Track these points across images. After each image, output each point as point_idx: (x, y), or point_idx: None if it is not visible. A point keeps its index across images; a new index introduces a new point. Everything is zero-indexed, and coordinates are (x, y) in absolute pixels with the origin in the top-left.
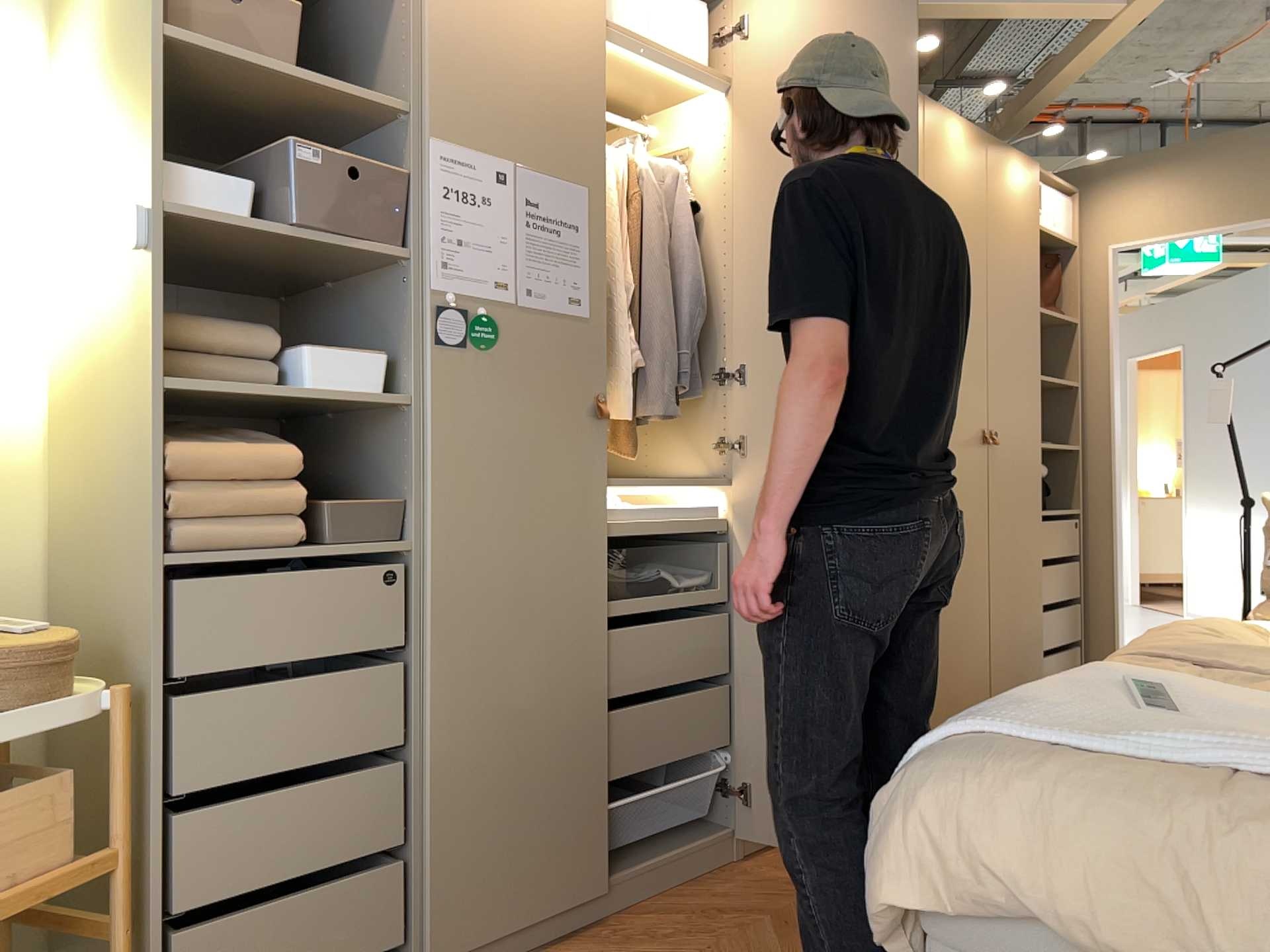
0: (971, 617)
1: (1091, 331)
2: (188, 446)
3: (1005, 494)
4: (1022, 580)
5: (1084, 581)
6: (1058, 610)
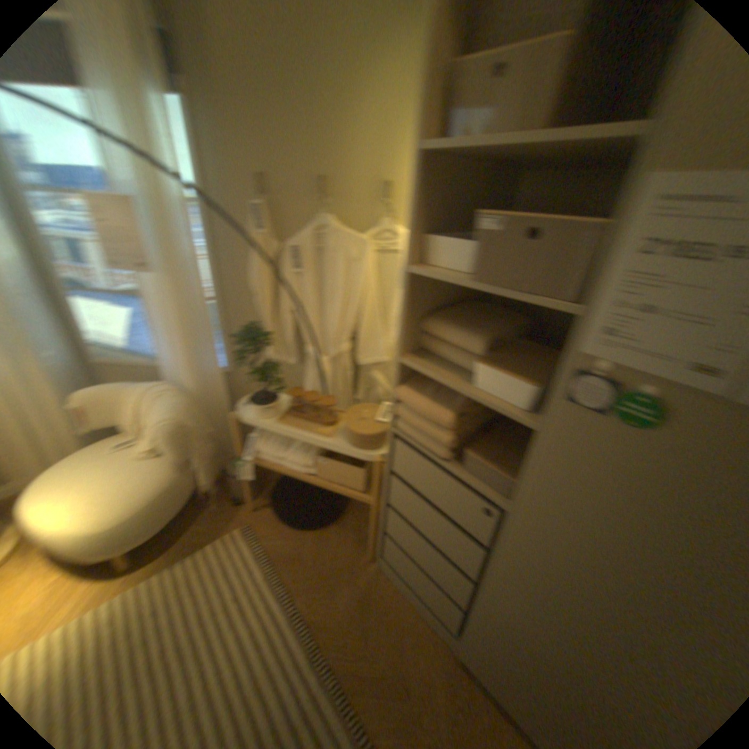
0: None
1: None
2: (410, 390)
3: None
4: None
5: None
6: None
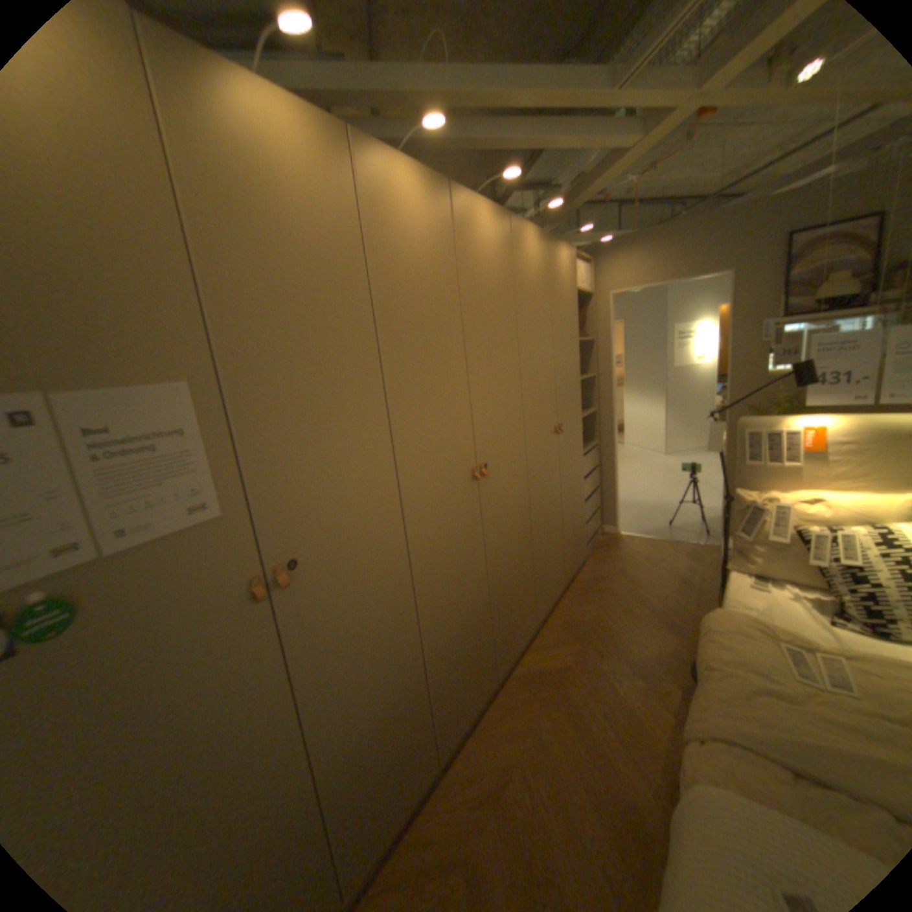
0: (553, 536)
1: (599, 343)
2: None
3: (565, 458)
4: (575, 499)
5: (598, 475)
6: (589, 501)
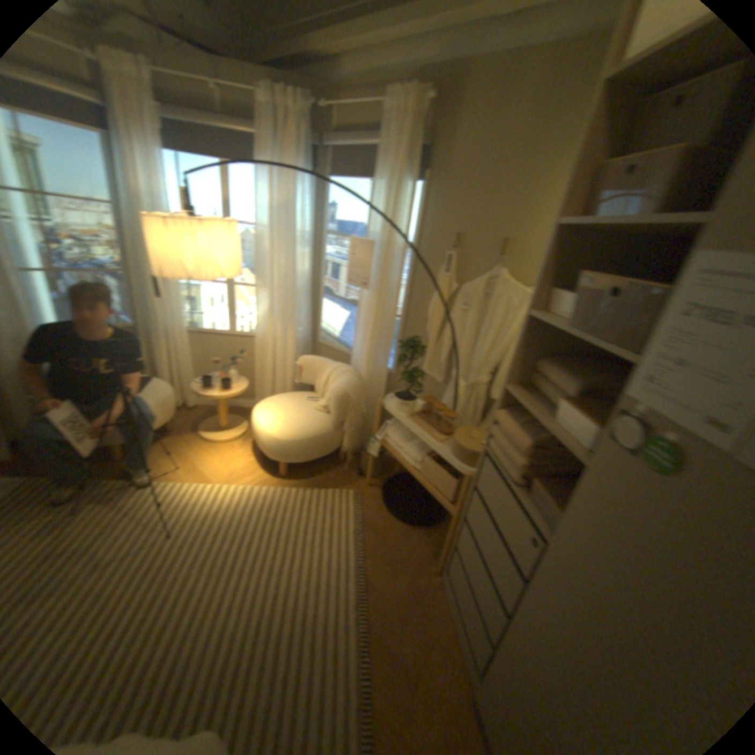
0: None
1: None
2: (508, 415)
3: None
4: None
5: None
6: None
